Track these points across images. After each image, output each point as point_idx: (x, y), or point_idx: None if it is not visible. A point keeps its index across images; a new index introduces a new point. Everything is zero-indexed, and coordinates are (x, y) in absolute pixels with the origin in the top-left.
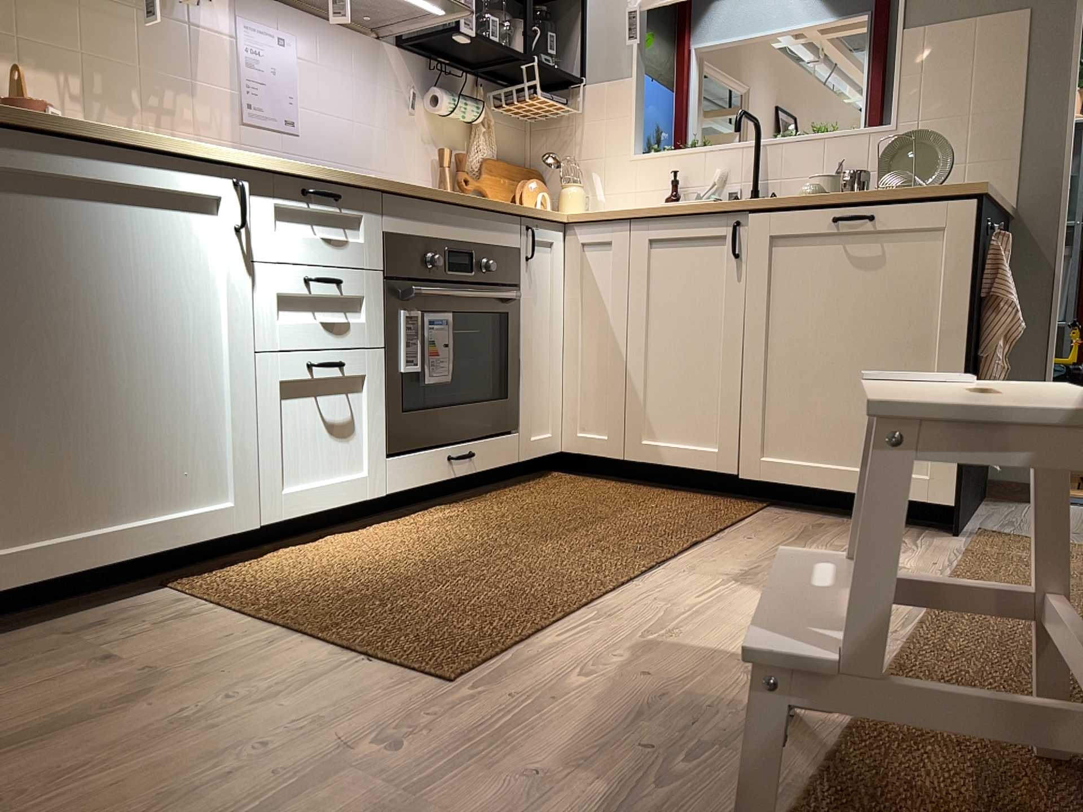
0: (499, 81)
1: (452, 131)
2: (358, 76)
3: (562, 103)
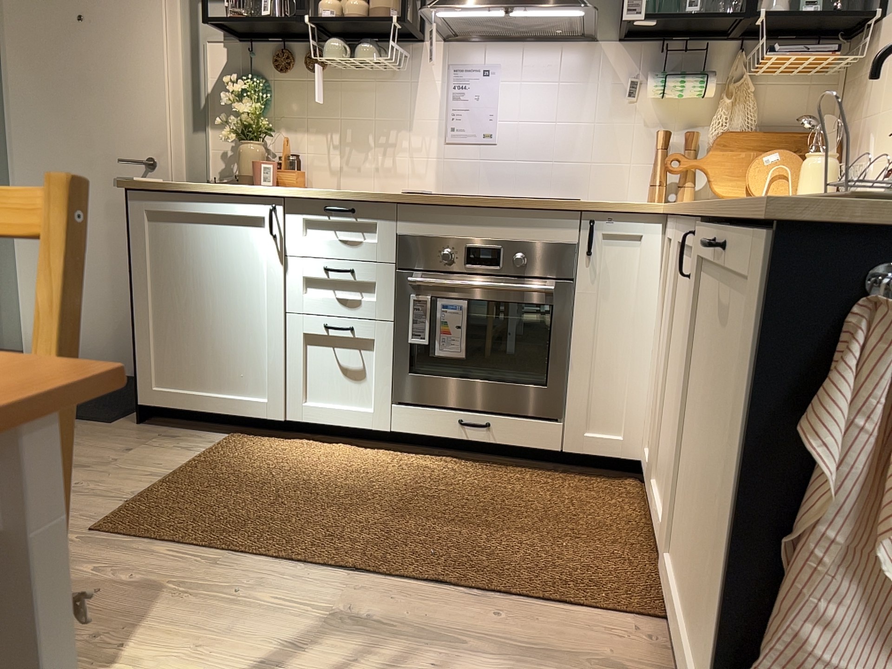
0: (774, 37)
1: (691, 108)
2: (563, 78)
3: (824, 52)
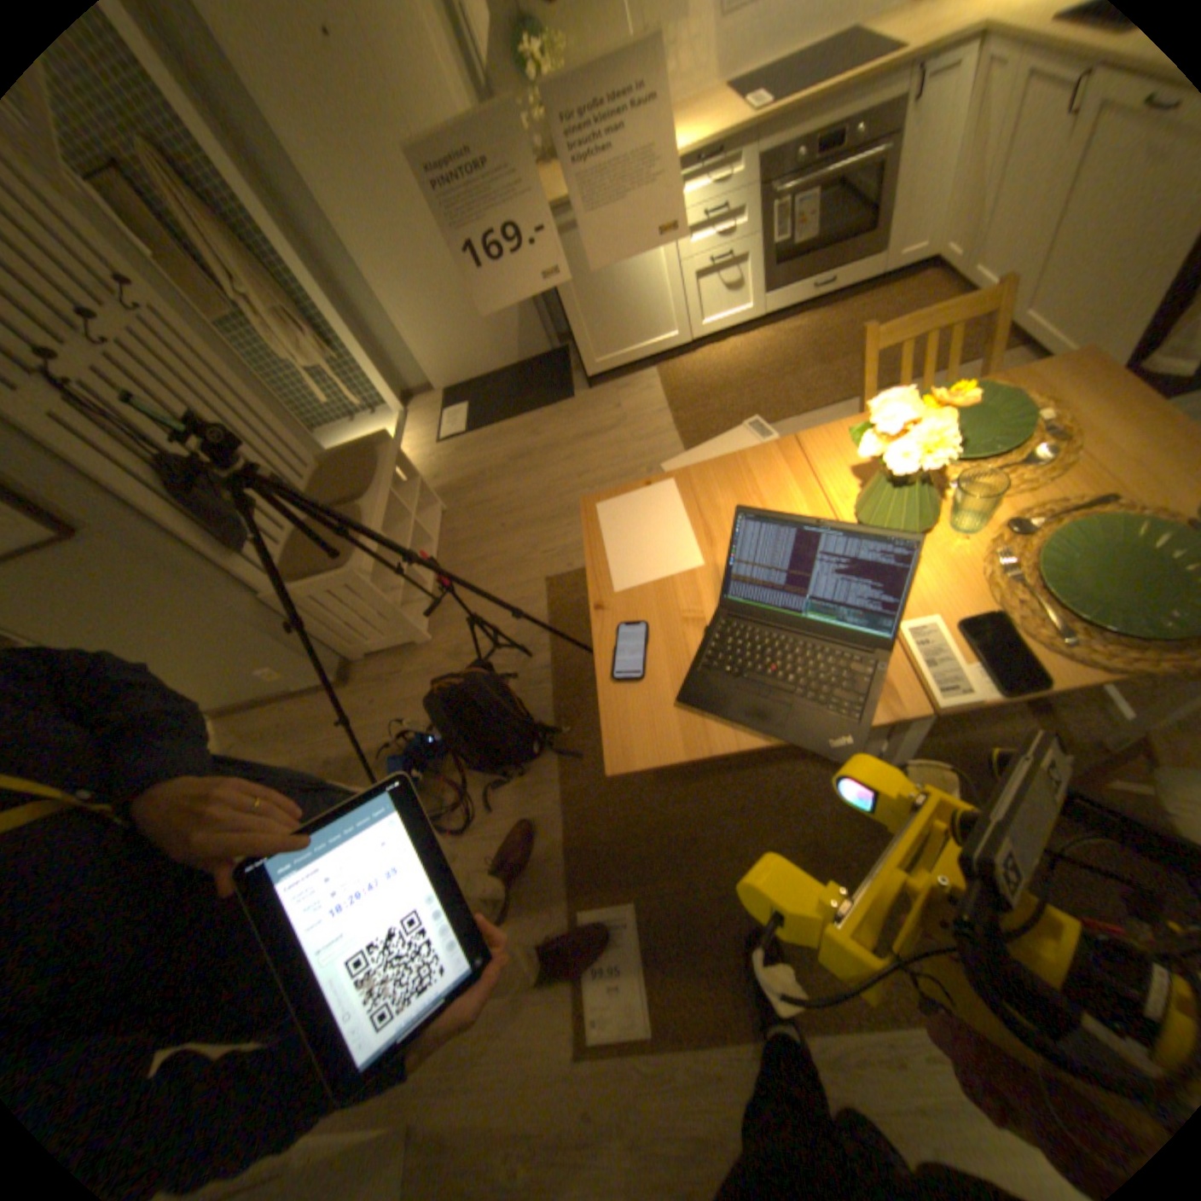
0: None
1: None
2: None
3: None
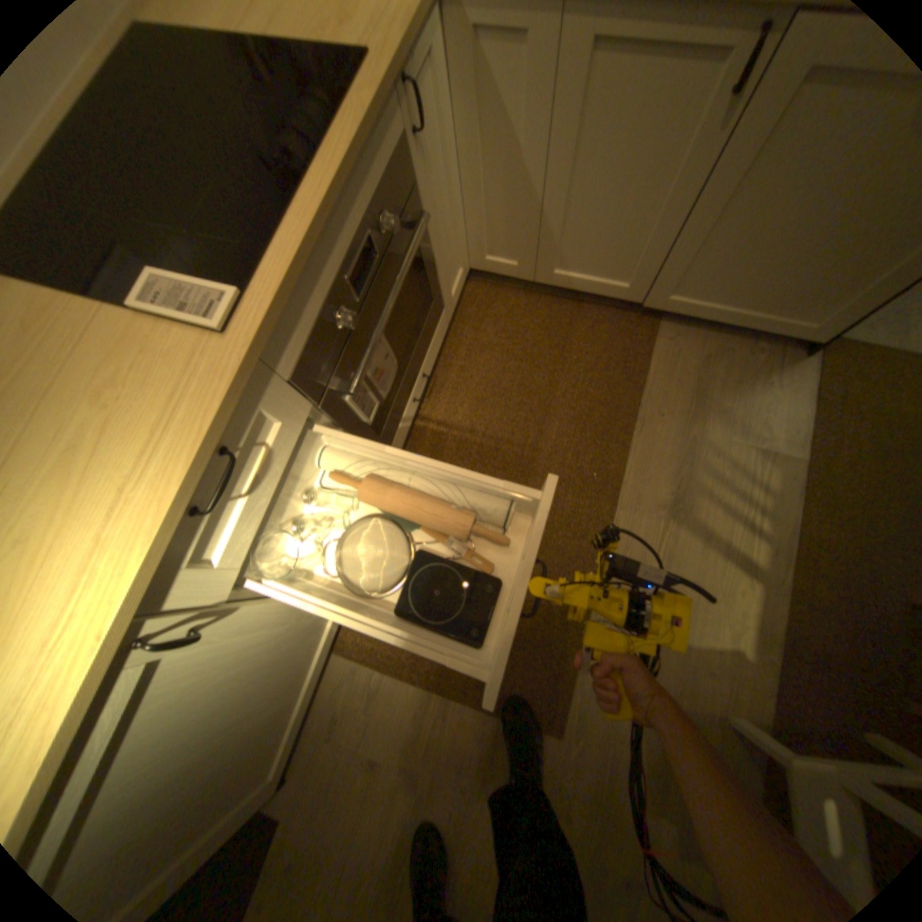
0: None
1: None
2: None
3: None
